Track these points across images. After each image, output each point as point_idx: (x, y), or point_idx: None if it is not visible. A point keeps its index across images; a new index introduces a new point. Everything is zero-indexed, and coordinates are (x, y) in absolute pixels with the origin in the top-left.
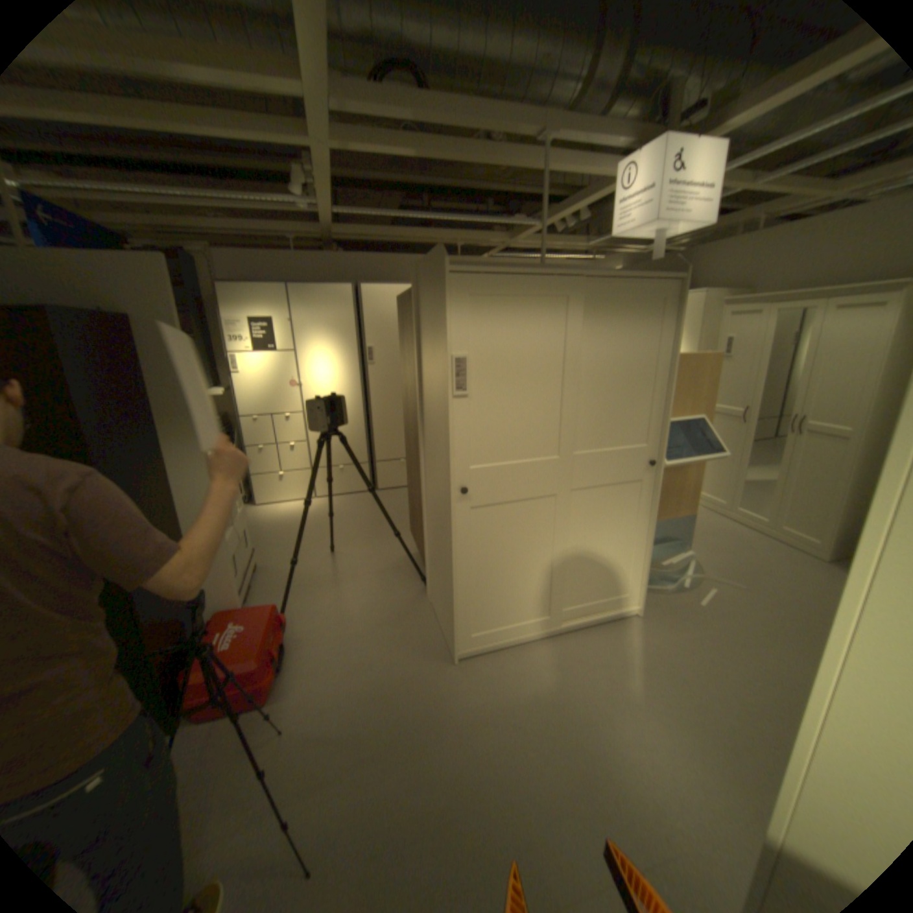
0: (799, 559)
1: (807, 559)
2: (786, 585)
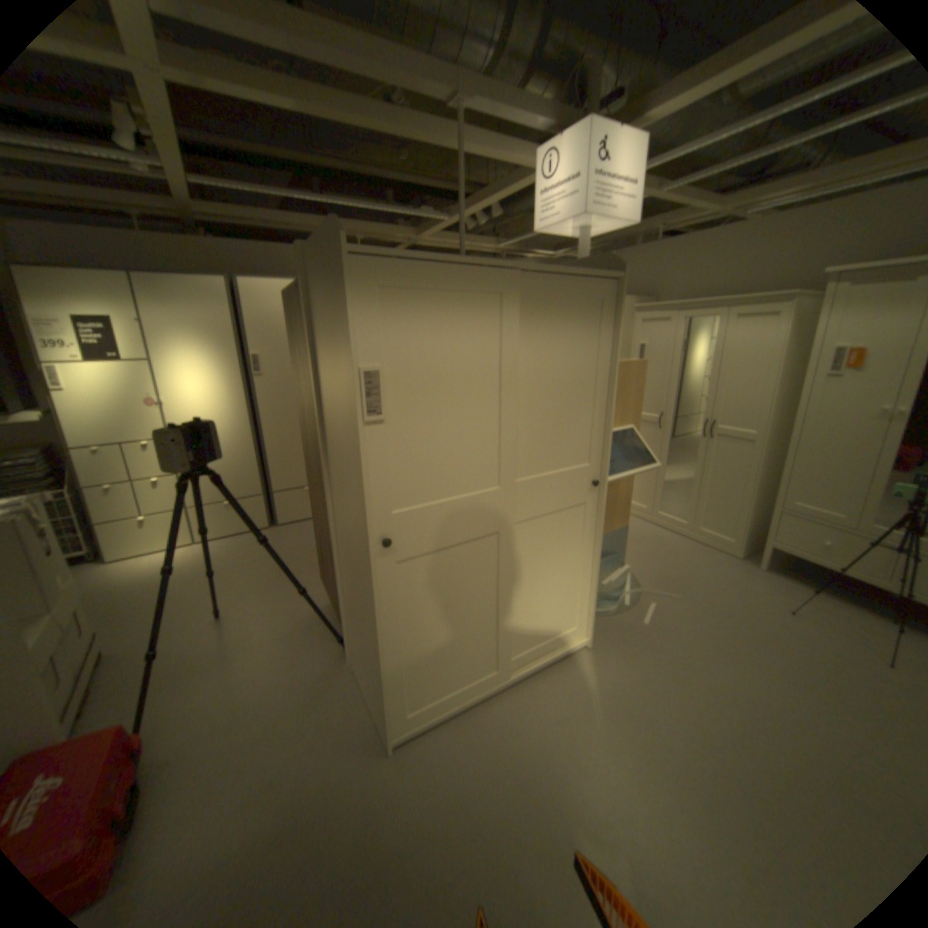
0: (718, 558)
1: (724, 558)
2: (713, 588)
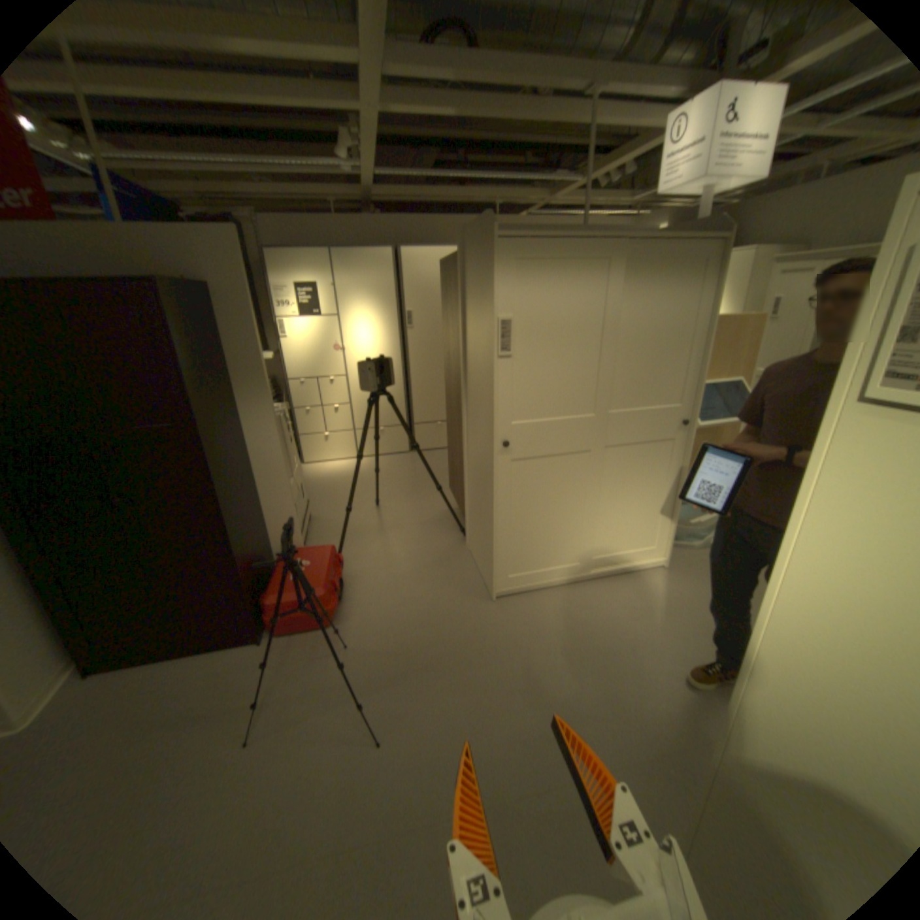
0: None
1: None
2: None
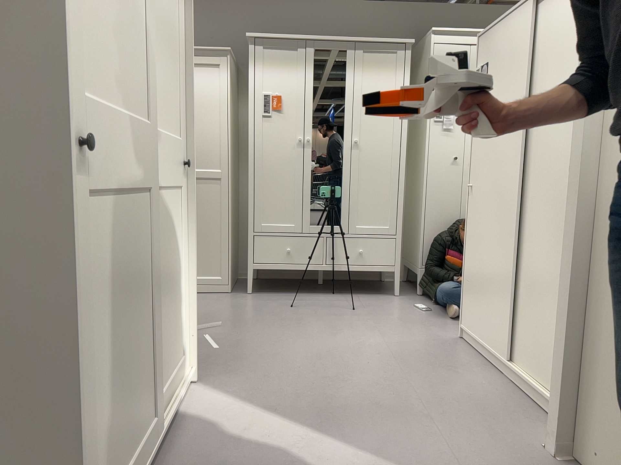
0: (214, 297)
1: (217, 295)
2: (232, 312)
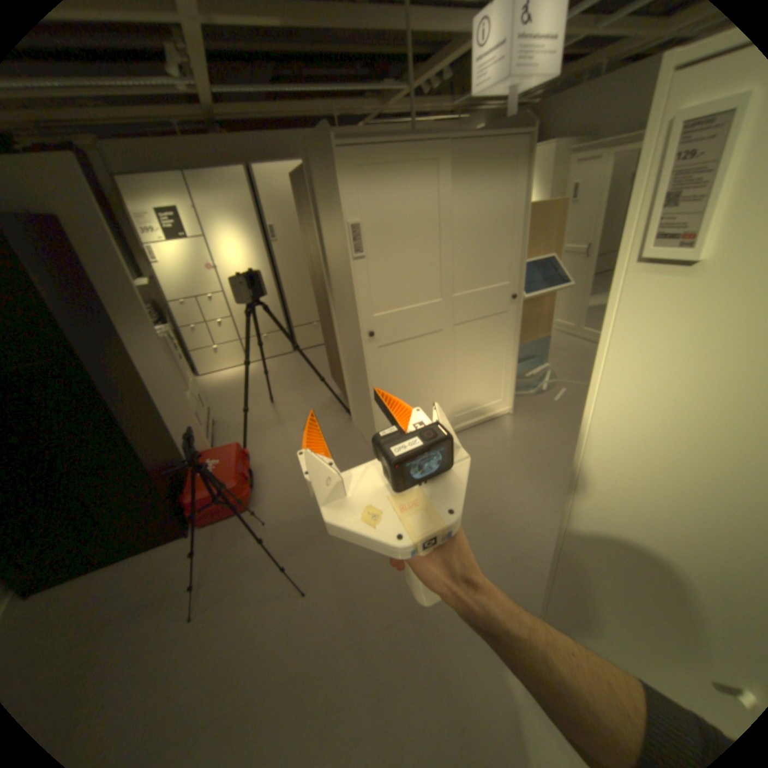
0: None
1: None
2: None
